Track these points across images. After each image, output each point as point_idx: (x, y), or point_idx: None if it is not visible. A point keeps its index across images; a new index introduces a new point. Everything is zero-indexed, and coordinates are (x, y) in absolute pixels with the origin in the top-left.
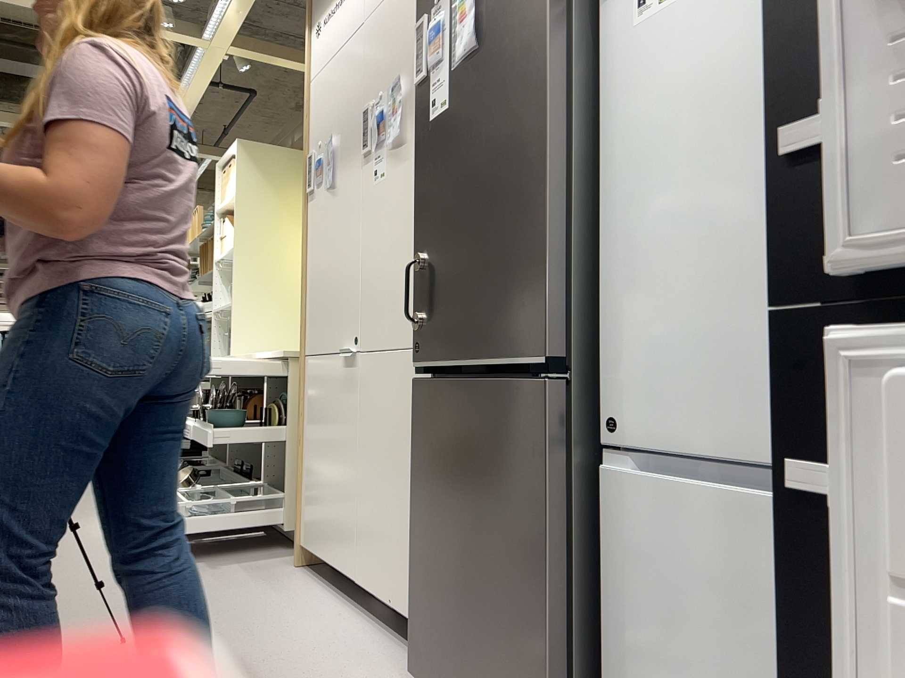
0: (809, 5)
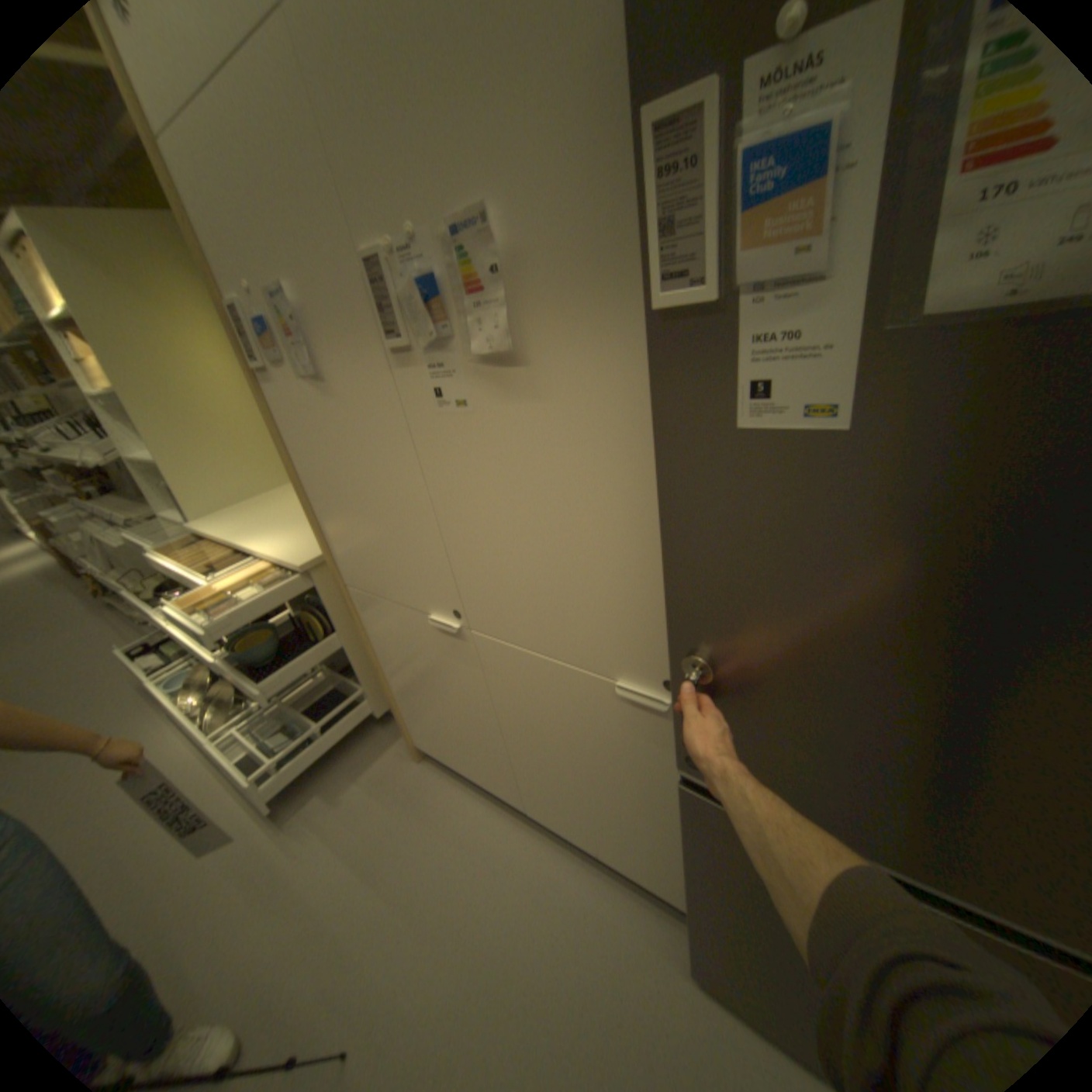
0: None
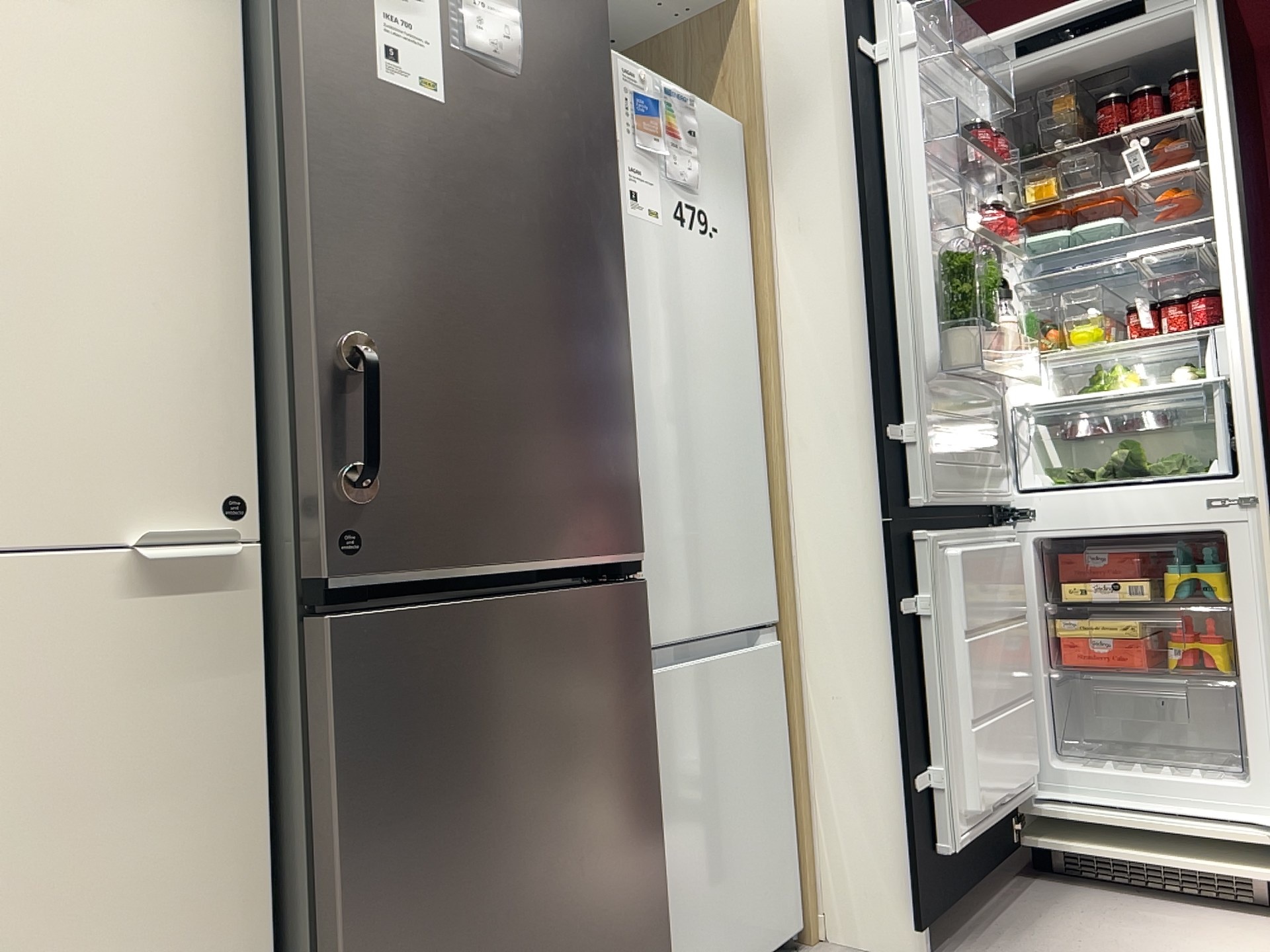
0: (886, 362)
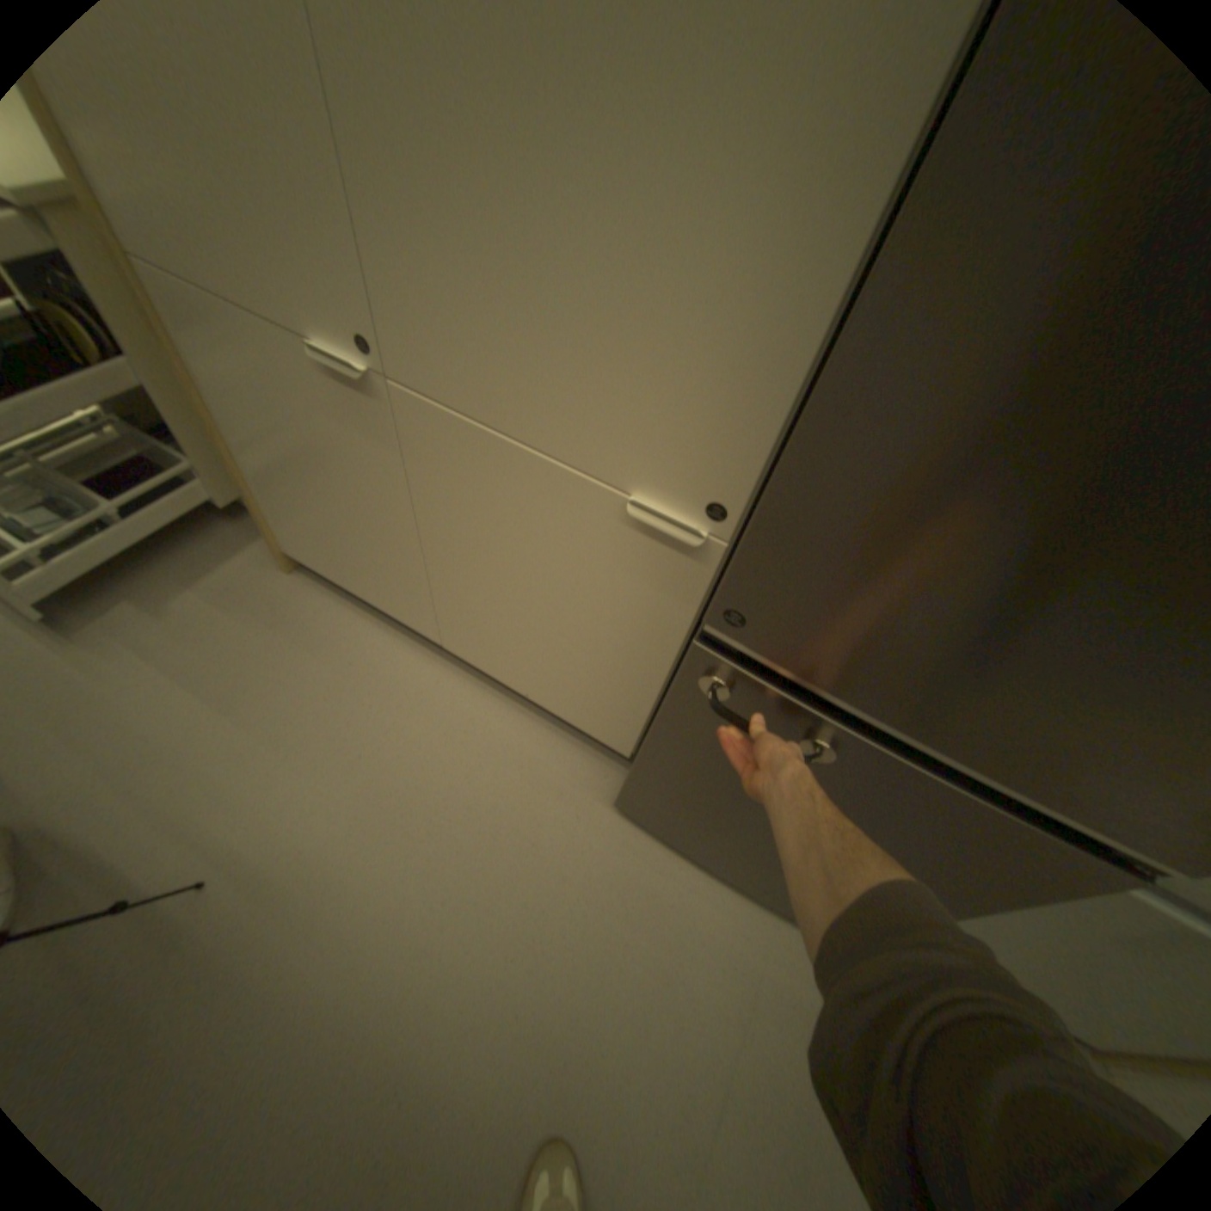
0: None
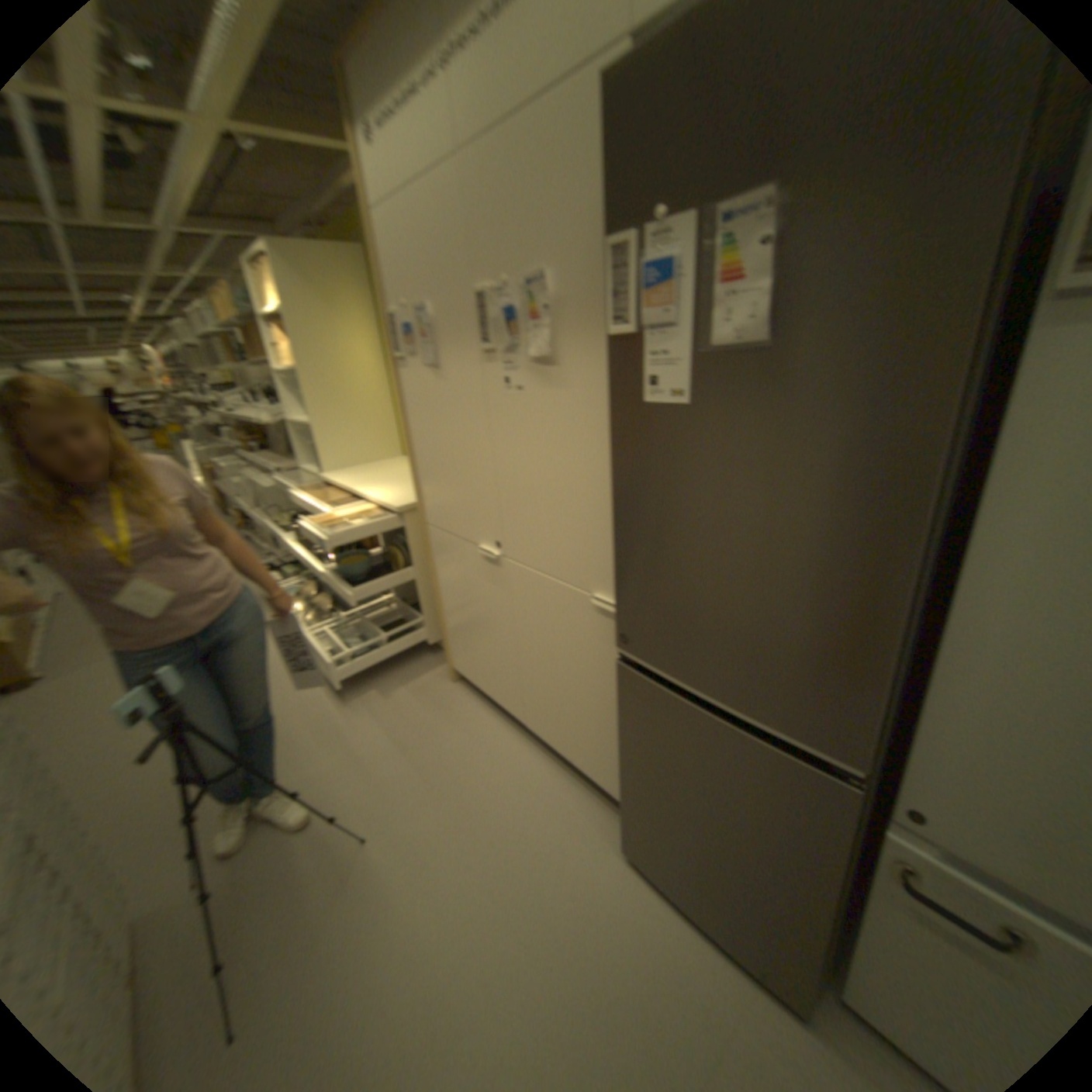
0: None
